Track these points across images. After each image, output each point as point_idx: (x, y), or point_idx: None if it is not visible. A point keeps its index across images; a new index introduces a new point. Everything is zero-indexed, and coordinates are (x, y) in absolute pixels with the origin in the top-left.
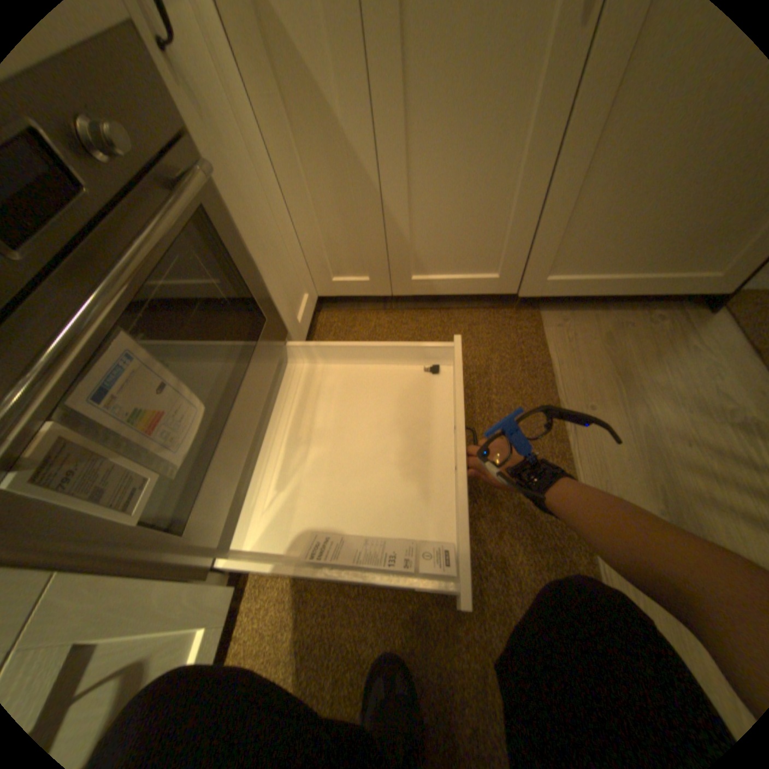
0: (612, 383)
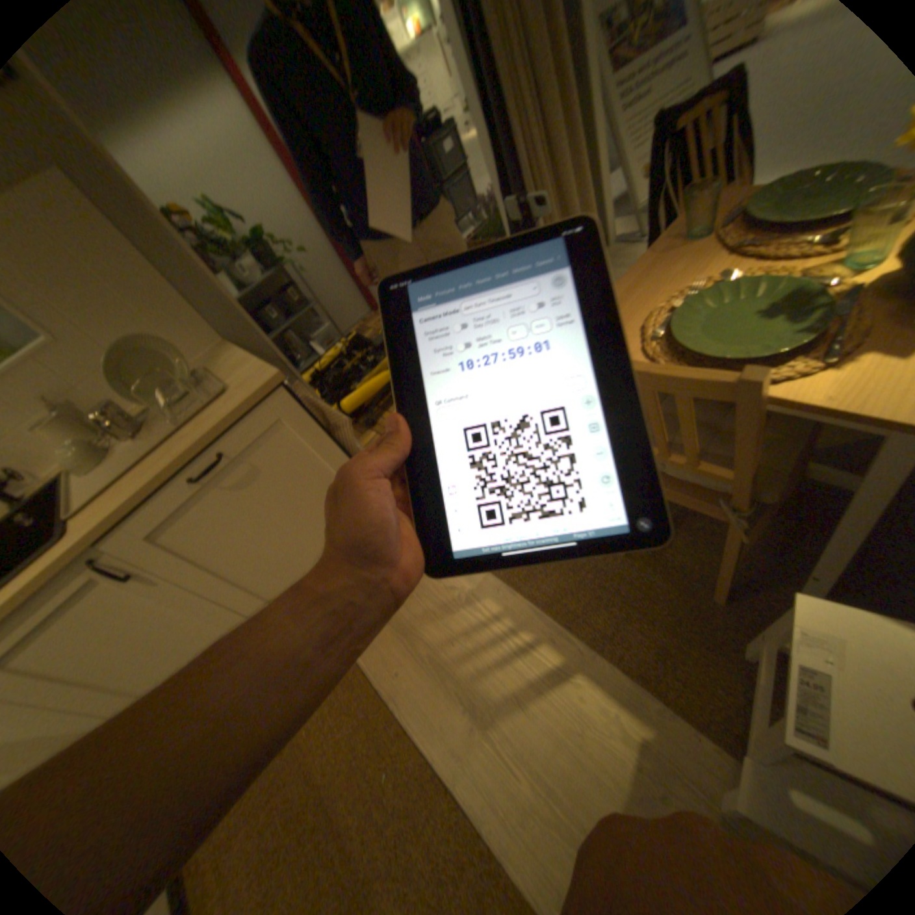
0: (399, 643)
